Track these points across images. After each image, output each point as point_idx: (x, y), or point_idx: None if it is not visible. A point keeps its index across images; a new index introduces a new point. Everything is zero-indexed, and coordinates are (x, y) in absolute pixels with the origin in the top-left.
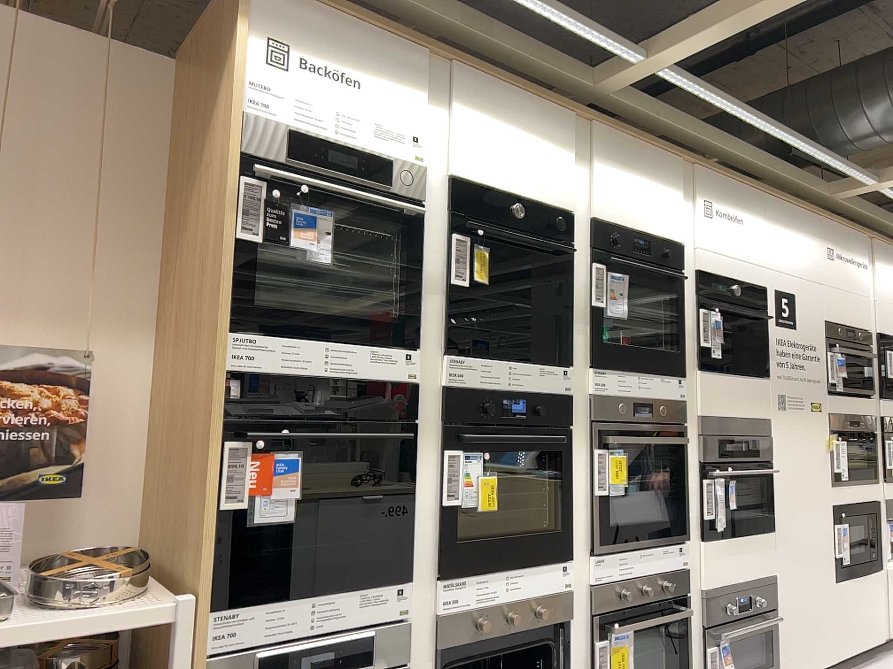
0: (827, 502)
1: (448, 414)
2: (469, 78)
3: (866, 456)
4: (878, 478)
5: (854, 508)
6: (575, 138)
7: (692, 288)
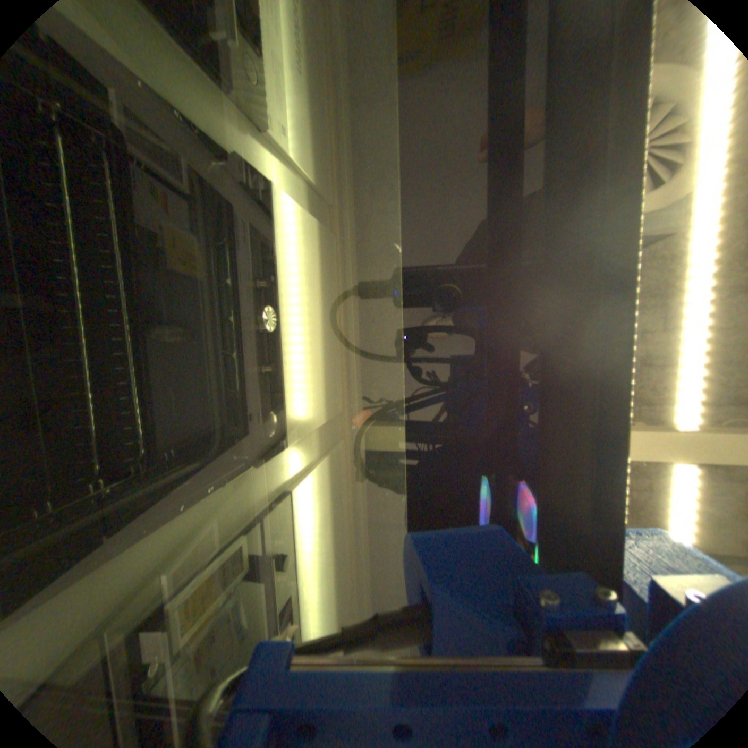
0: None
1: None
2: (327, 257)
3: None
4: None
5: None
6: (326, 423)
7: None
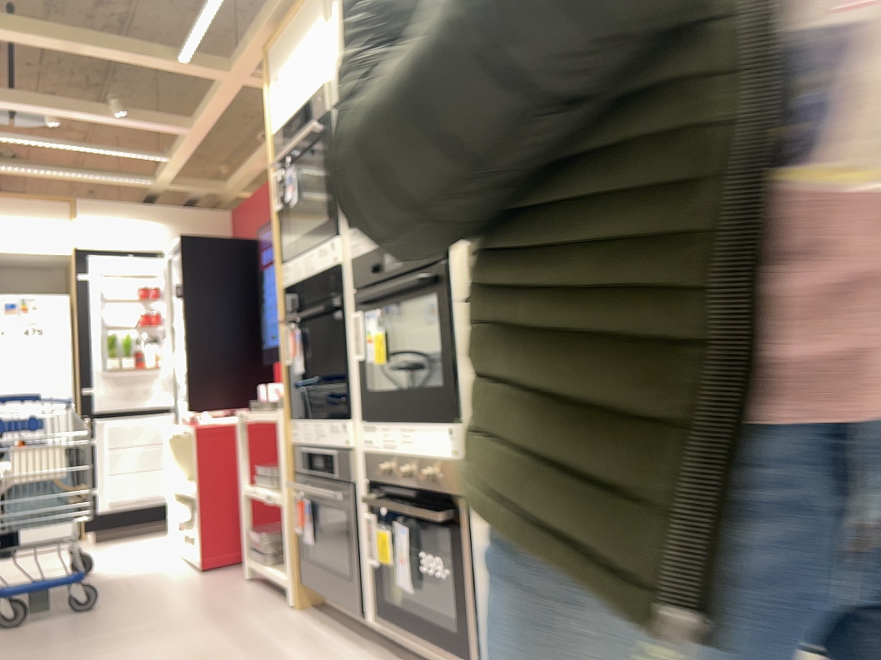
0: None
1: (354, 281)
2: None
3: None
4: None
5: None
6: None
7: None
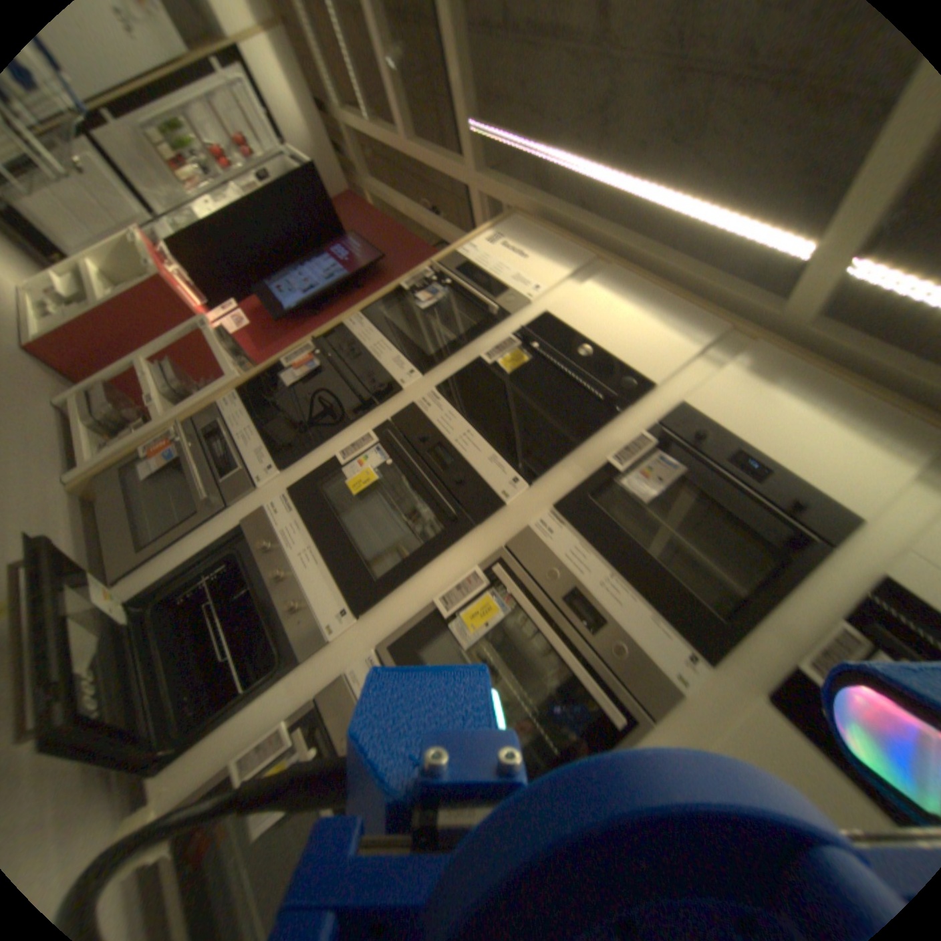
0: None
1: (397, 420)
2: (615, 274)
3: None
4: None
5: None
6: (718, 344)
7: (851, 590)
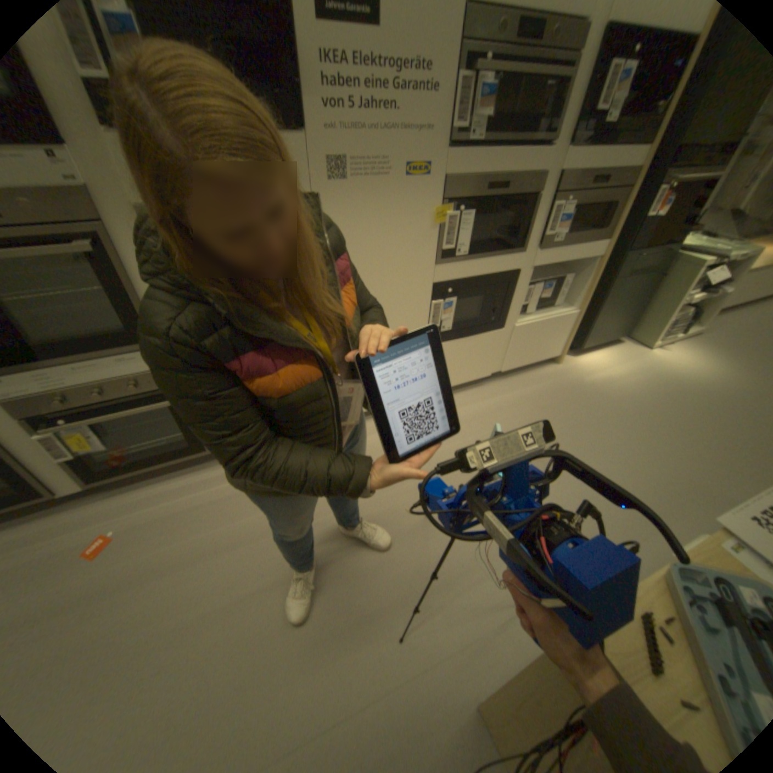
0: (424, 282)
1: None
2: None
3: (514, 225)
4: (531, 247)
5: (472, 283)
6: None
7: None
